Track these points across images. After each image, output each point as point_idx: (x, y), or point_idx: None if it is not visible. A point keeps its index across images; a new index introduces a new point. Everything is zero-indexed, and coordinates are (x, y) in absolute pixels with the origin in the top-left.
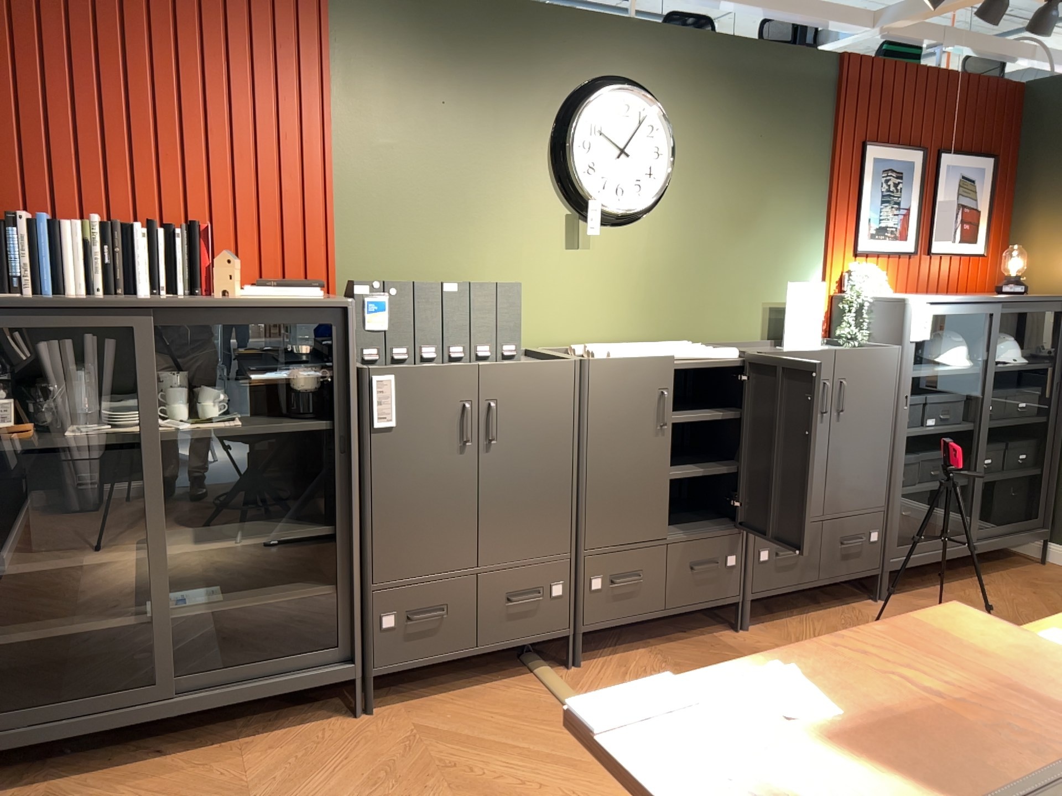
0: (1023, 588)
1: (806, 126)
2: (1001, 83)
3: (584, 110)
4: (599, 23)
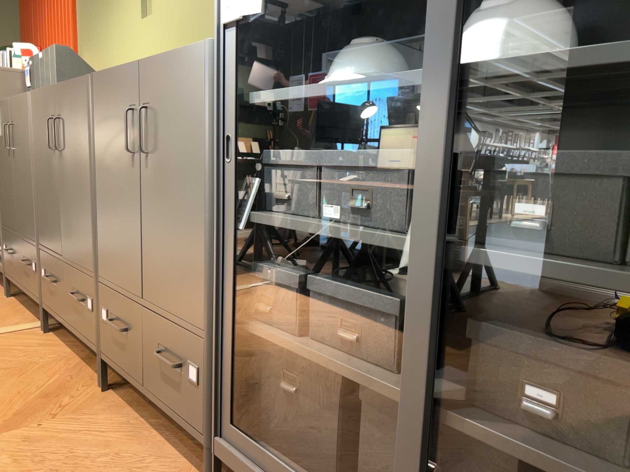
0: None
1: None
2: None
3: None
4: None
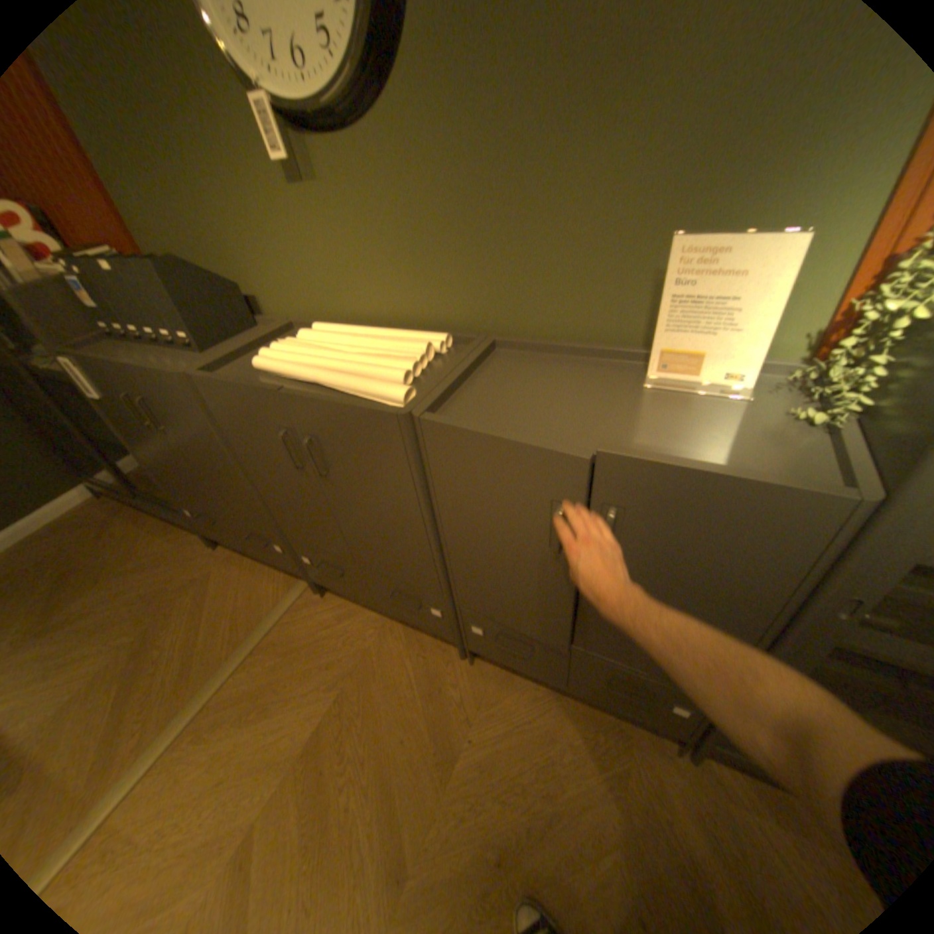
0: None
1: None
2: None
3: None
4: None
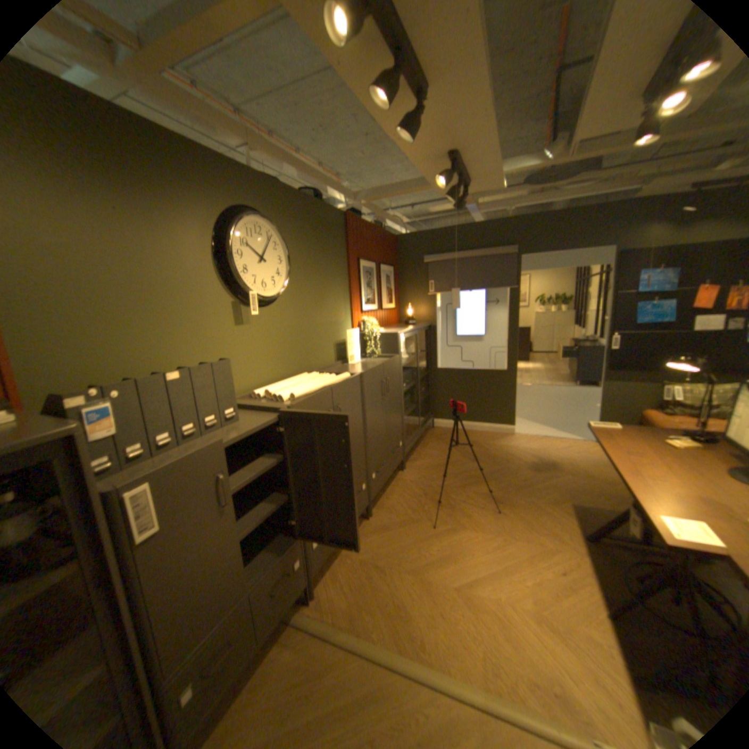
0: (437, 442)
1: (337, 248)
2: (391, 233)
3: (236, 226)
4: (231, 164)
